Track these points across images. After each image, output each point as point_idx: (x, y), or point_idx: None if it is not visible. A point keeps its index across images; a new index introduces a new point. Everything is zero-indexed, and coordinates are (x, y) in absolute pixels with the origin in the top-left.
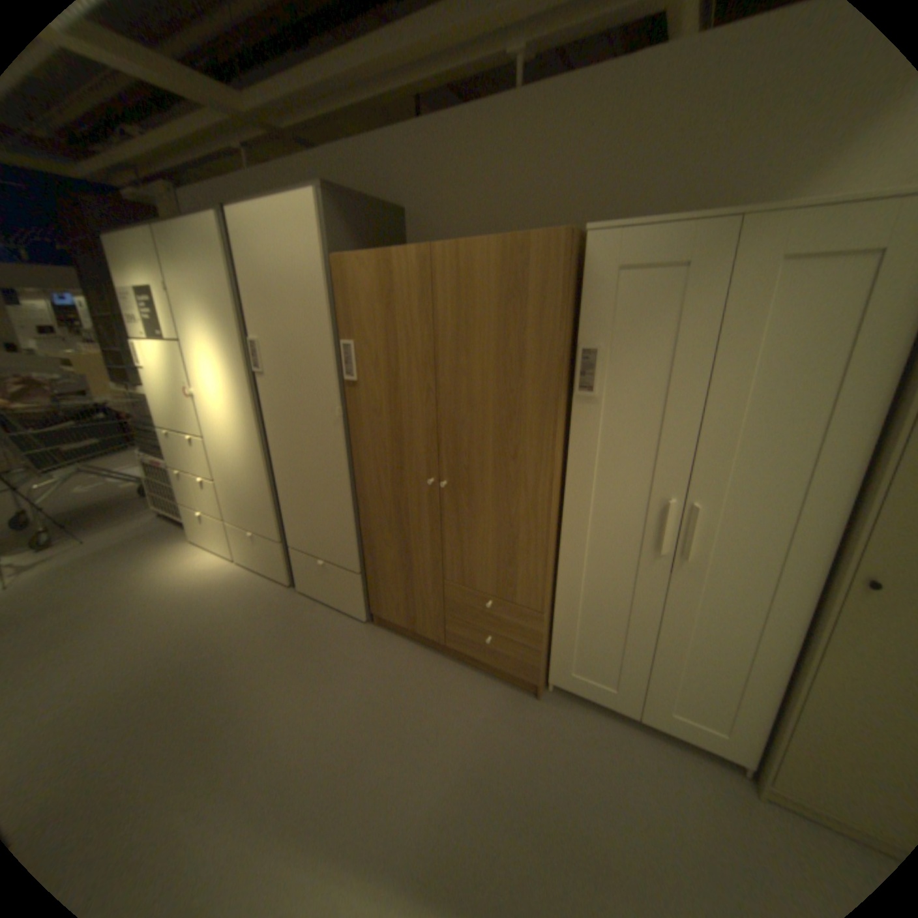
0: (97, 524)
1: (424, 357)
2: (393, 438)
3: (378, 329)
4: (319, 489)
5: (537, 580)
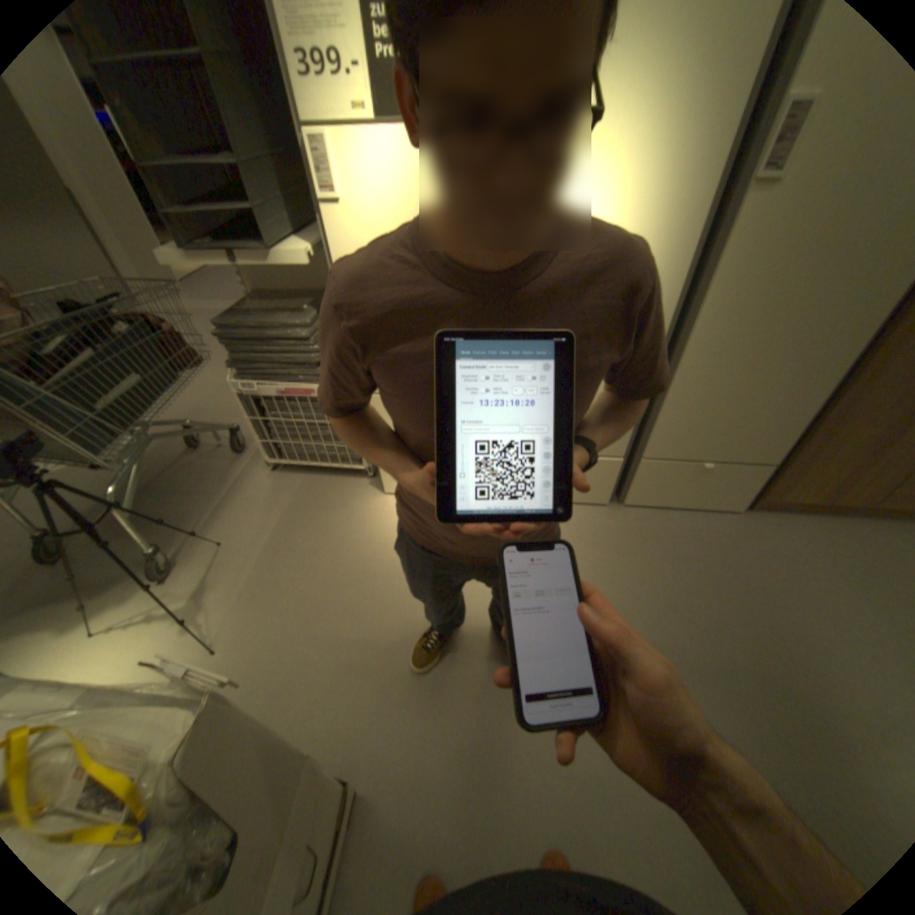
0: (186, 508)
1: None
2: None
3: None
4: (781, 371)
5: None
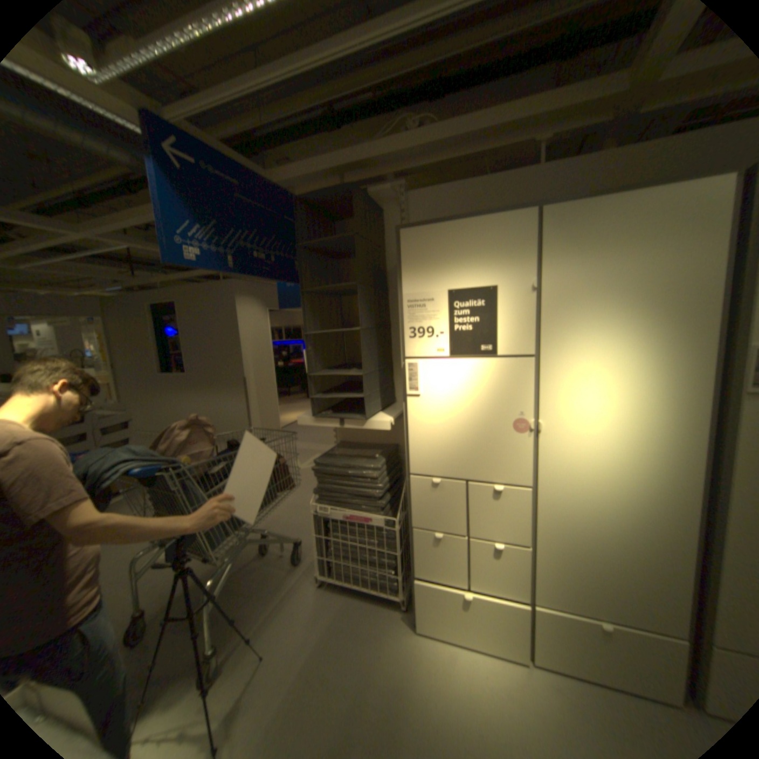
0: (244, 613)
1: None
2: None
3: None
4: None
5: None
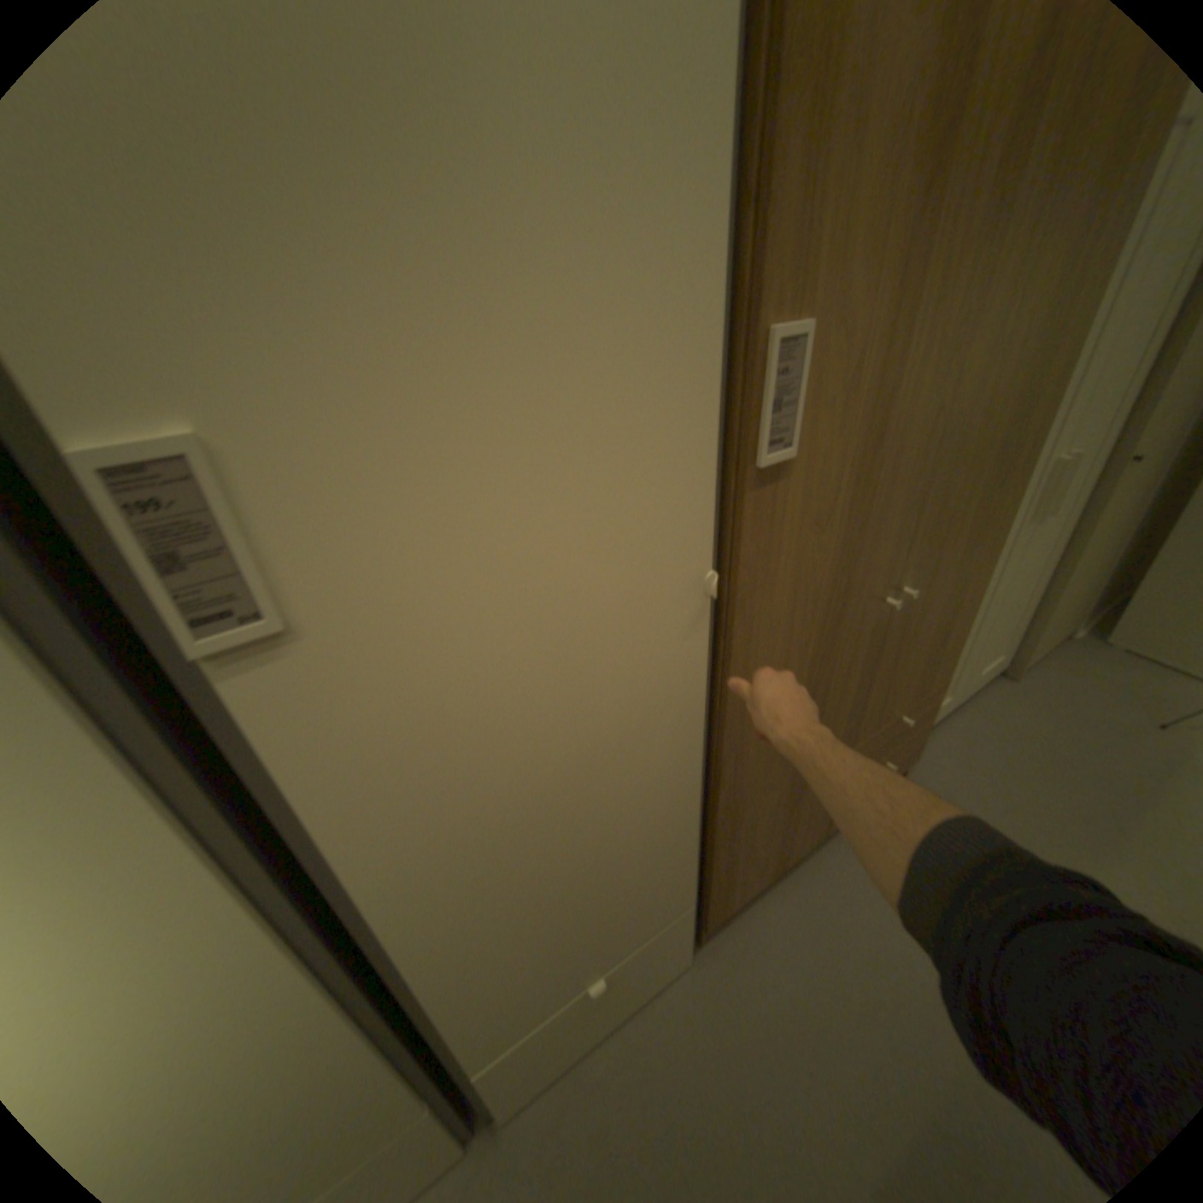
0: None
1: (958, 329)
2: (840, 564)
3: (887, 263)
4: (605, 841)
5: (961, 641)
